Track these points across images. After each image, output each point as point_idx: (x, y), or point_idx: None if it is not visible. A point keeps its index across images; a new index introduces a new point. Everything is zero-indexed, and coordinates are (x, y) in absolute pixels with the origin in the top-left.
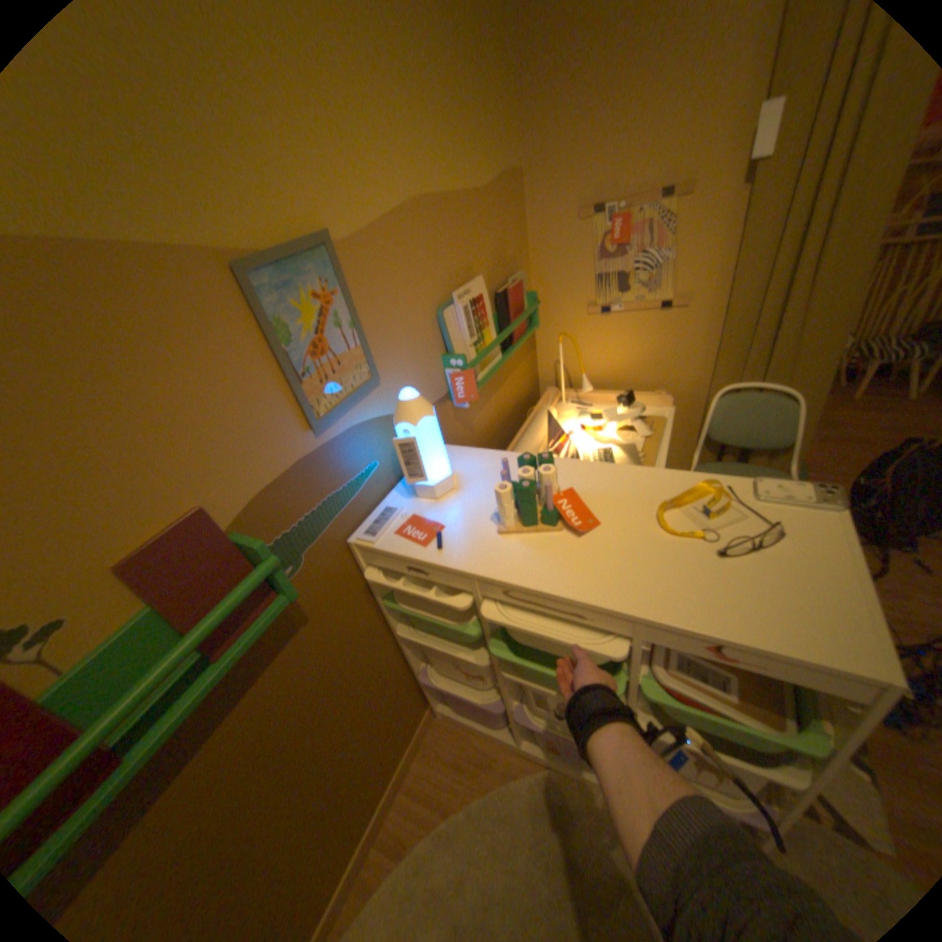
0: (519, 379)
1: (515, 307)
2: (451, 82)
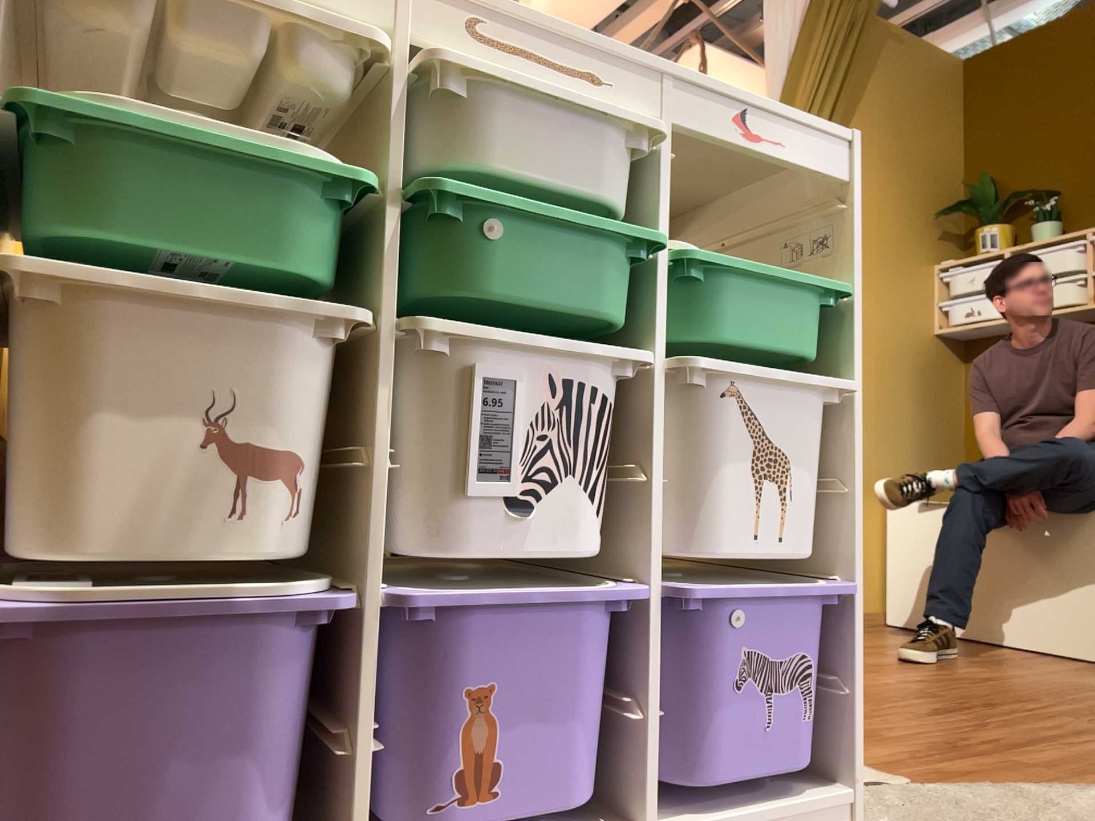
0: None
1: None
2: None
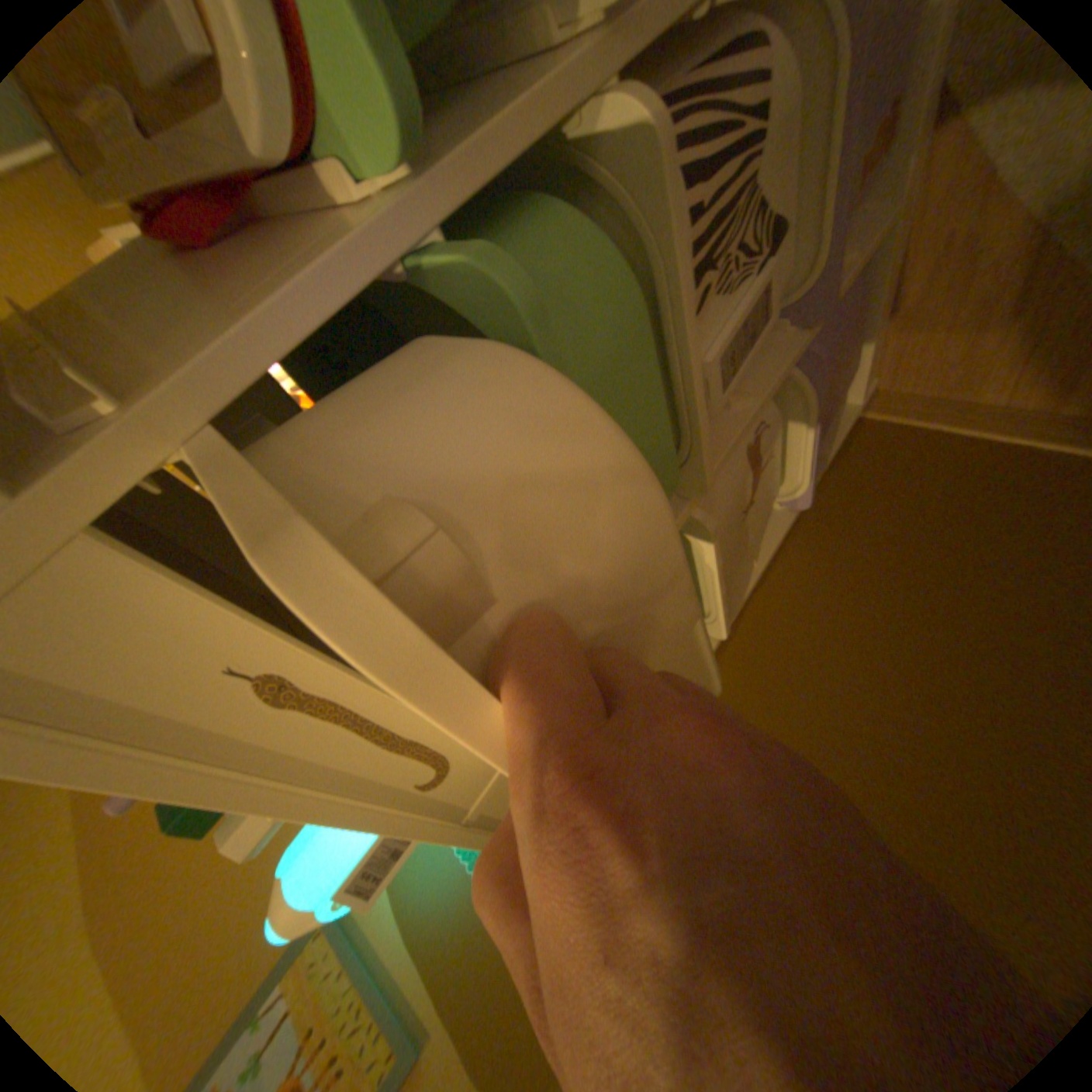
0: None
1: None
2: None
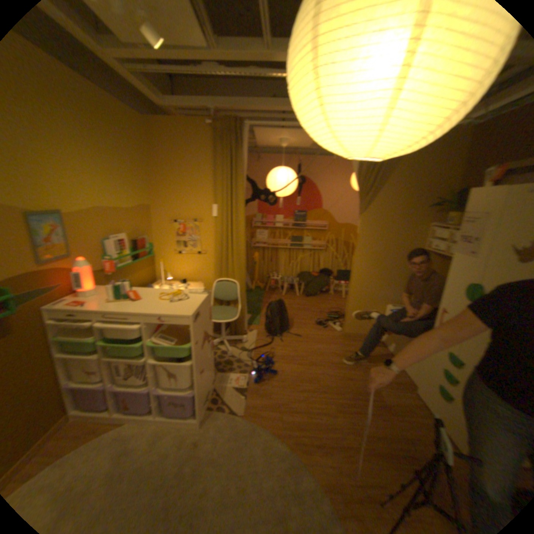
0: (145, 274)
1: (142, 246)
2: (120, 180)
